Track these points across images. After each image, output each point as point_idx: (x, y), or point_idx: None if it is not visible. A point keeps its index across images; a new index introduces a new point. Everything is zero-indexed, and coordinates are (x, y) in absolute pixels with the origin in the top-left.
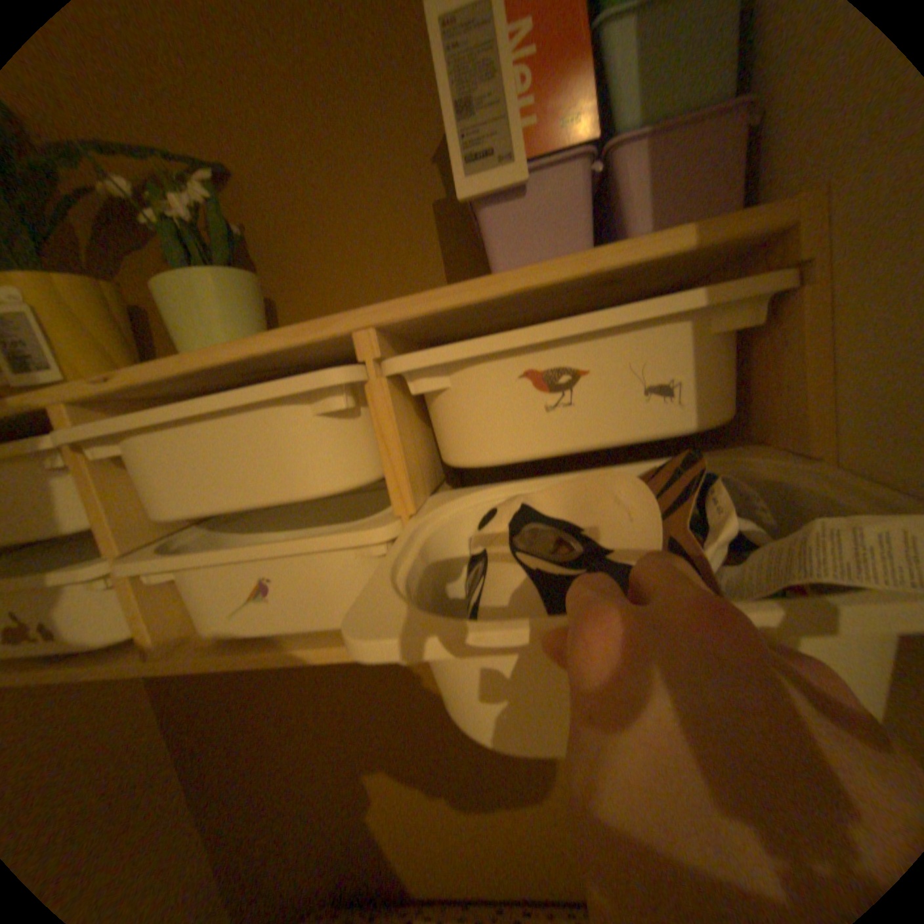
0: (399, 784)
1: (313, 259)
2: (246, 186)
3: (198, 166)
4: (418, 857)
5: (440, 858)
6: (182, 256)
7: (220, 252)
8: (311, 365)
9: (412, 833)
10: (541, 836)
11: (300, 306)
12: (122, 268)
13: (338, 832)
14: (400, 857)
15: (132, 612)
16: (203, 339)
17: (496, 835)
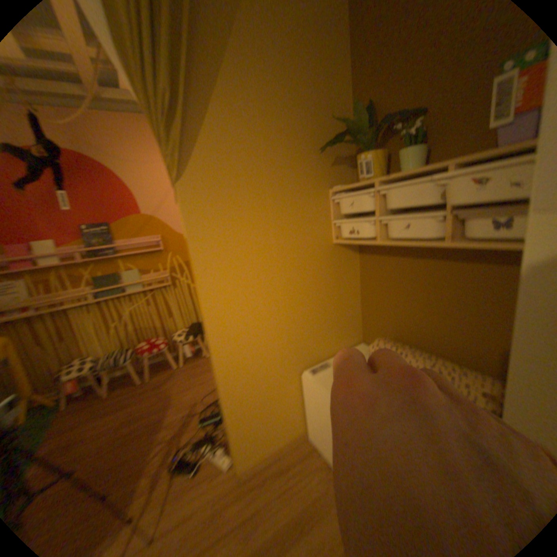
0: (425, 311)
1: (448, 133)
2: (433, 111)
3: (420, 108)
4: (424, 337)
5: (432, 340)
6: (410, 140)
7: (420, 137)
8: (437, 169)
9: (424, 329)
10: (473, 345)
11: (439, 149)
12: (388, 140)
13: (400, 321)
14: (418, 335)
15: (377, 228)
16: (409, 163)
17: (455, 339)
